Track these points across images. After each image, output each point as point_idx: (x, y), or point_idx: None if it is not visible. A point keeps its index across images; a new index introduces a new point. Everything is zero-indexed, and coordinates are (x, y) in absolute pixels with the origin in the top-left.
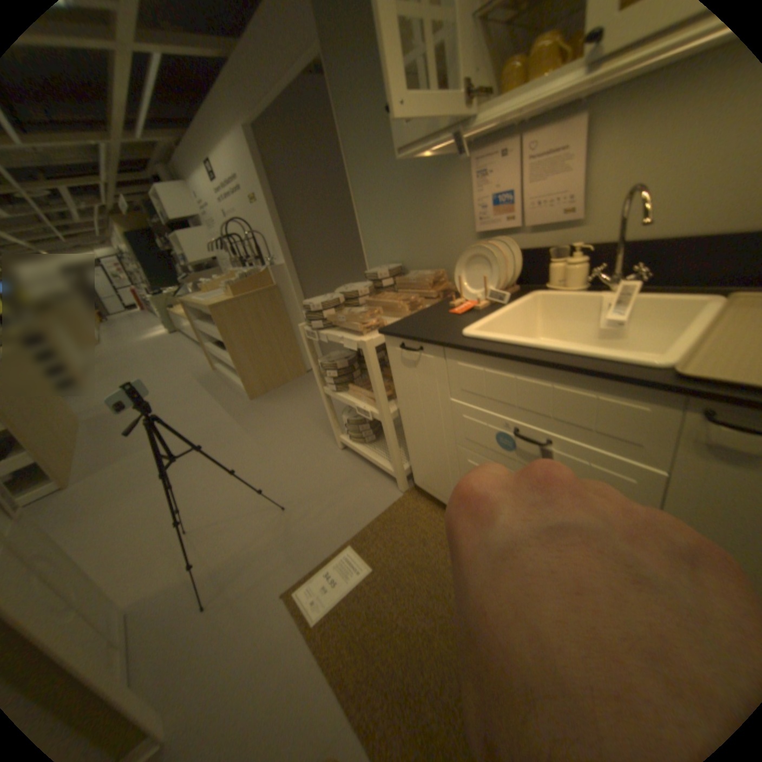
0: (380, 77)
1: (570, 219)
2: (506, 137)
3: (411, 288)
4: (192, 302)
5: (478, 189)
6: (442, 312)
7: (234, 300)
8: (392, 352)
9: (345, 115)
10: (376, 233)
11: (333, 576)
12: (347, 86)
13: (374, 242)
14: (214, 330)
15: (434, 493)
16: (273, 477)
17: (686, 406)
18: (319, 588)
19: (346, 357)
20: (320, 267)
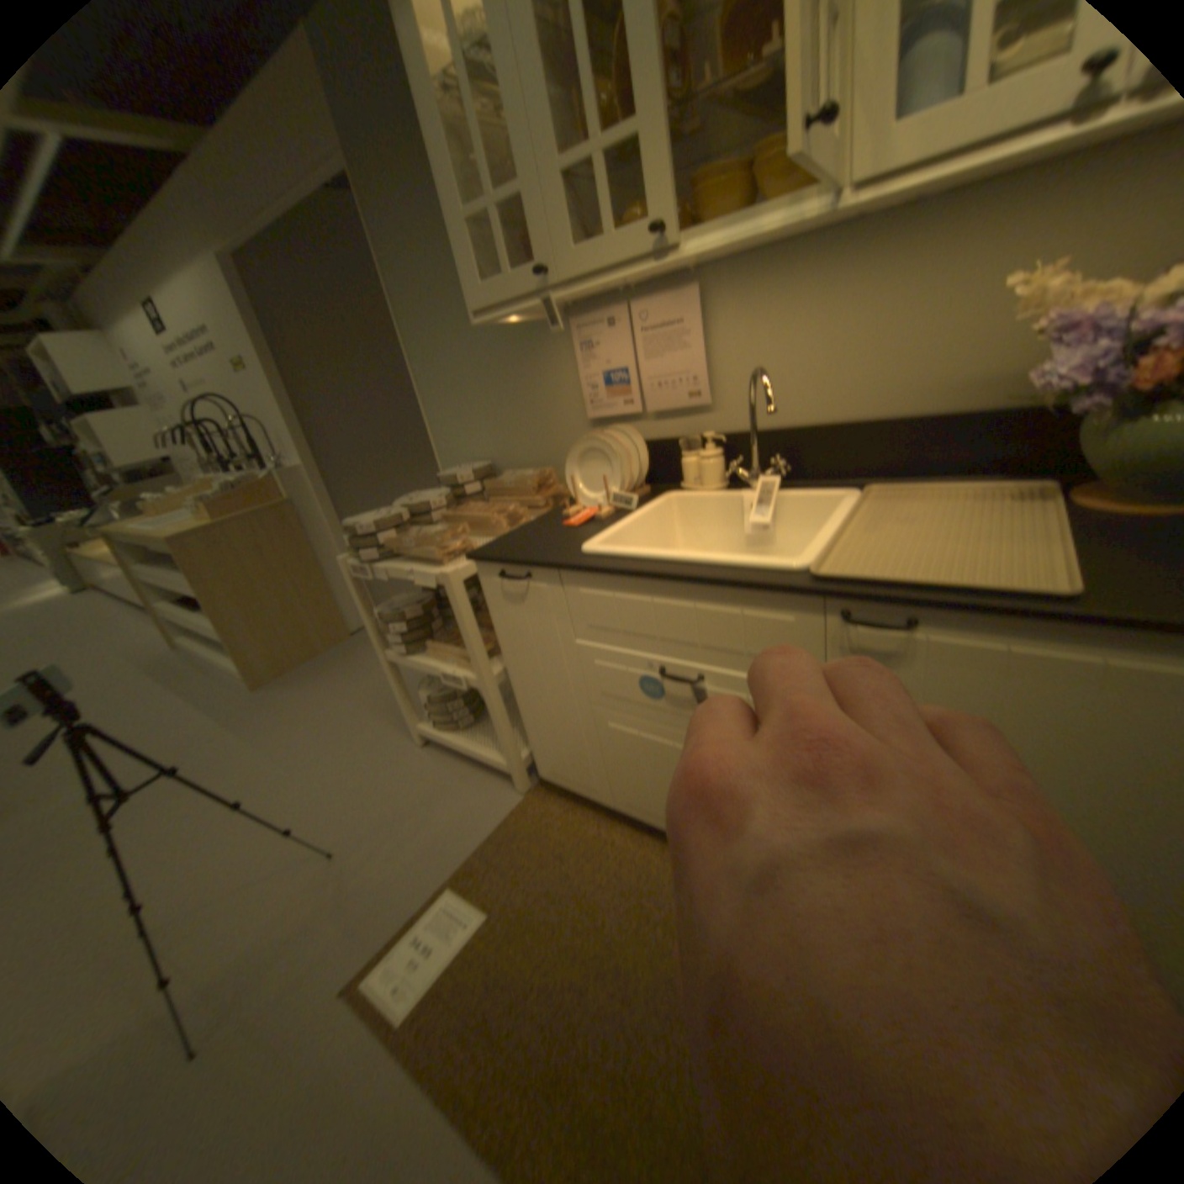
0: (437, 215)
1: (696, 404)
2: (610, 305)
3: (507, 497)
4: (126, 536)
5: (583, 366)
6: (553, 526)
7: (212, 529)
8: (487, 586)
9: (388, 259)
10: (448, 420)
11: (425, 943)
12: (390, 222)
13: (446, 433)
14: (174, 581)
15: (568, 786)
16: (306, 812)
17: (825, 610)
18: (403, 968)
19: (418, 603)
20: (362, 471)
